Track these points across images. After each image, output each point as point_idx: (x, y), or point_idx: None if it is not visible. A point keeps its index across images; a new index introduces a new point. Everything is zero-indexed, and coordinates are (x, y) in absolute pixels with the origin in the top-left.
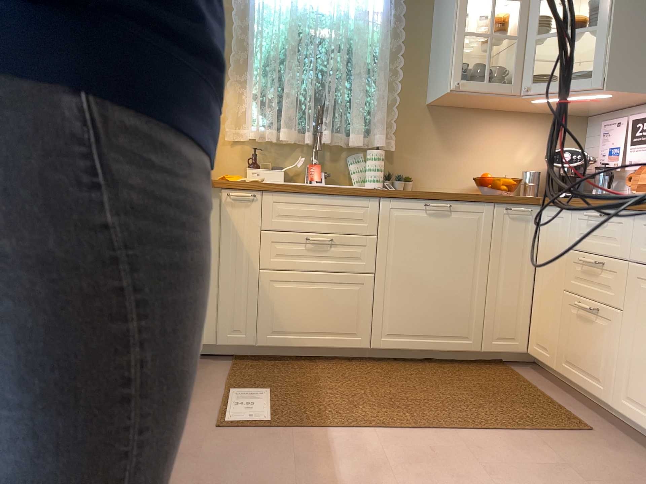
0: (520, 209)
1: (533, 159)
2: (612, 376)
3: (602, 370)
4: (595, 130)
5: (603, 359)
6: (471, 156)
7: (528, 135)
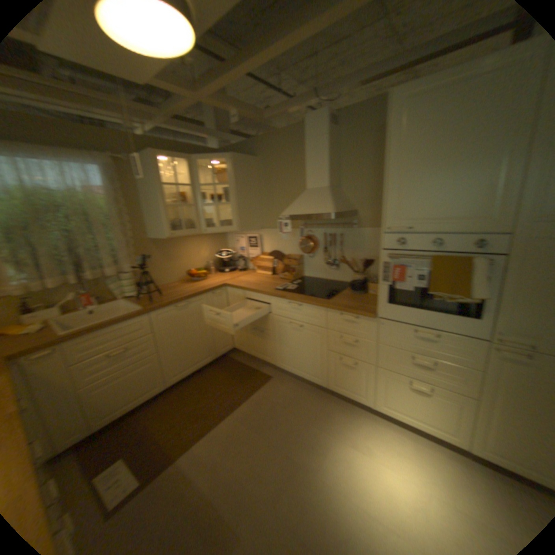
0: (219, 292)
1: (210, 255)
2: (274, 355)
3: (270, 353)
4: (232, 237)
5: (269, 349)
6: (181, 261)
7: (205, 244)
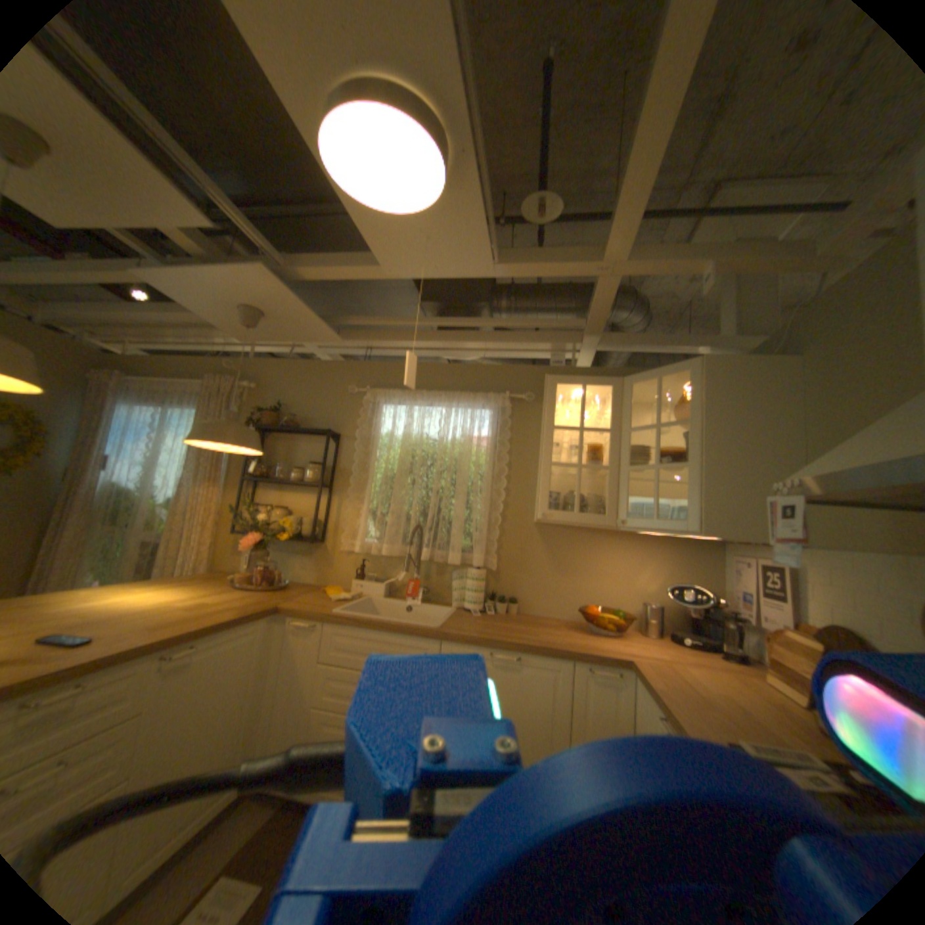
0: (605, 676)
1: (659, 590)
2: None
3: None
4: (733, 563)
5: None
6: (585, 581)
7: (650, 562)
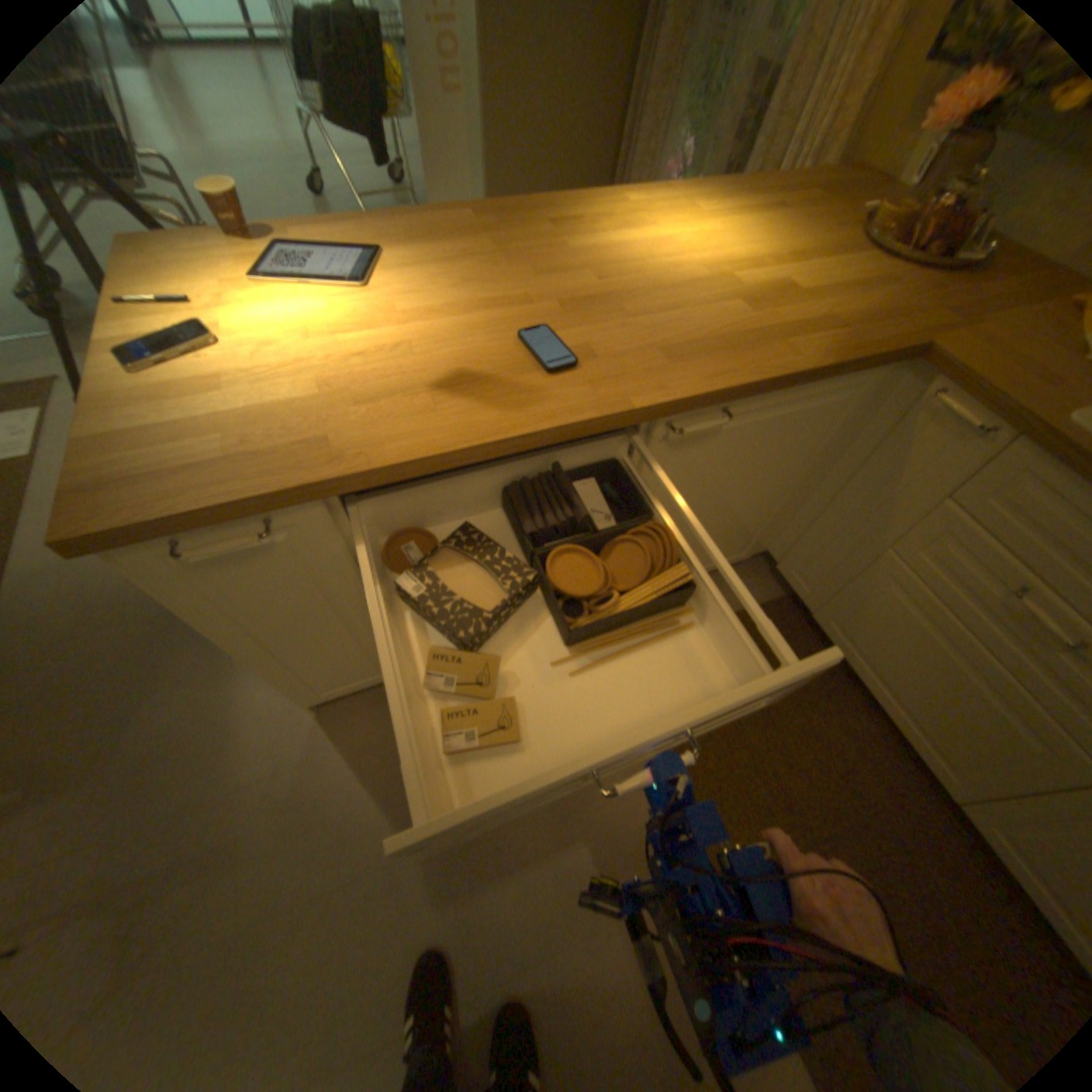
0: None
1: None
2: None
3: None
4: None
5: None
6: None
7: None
